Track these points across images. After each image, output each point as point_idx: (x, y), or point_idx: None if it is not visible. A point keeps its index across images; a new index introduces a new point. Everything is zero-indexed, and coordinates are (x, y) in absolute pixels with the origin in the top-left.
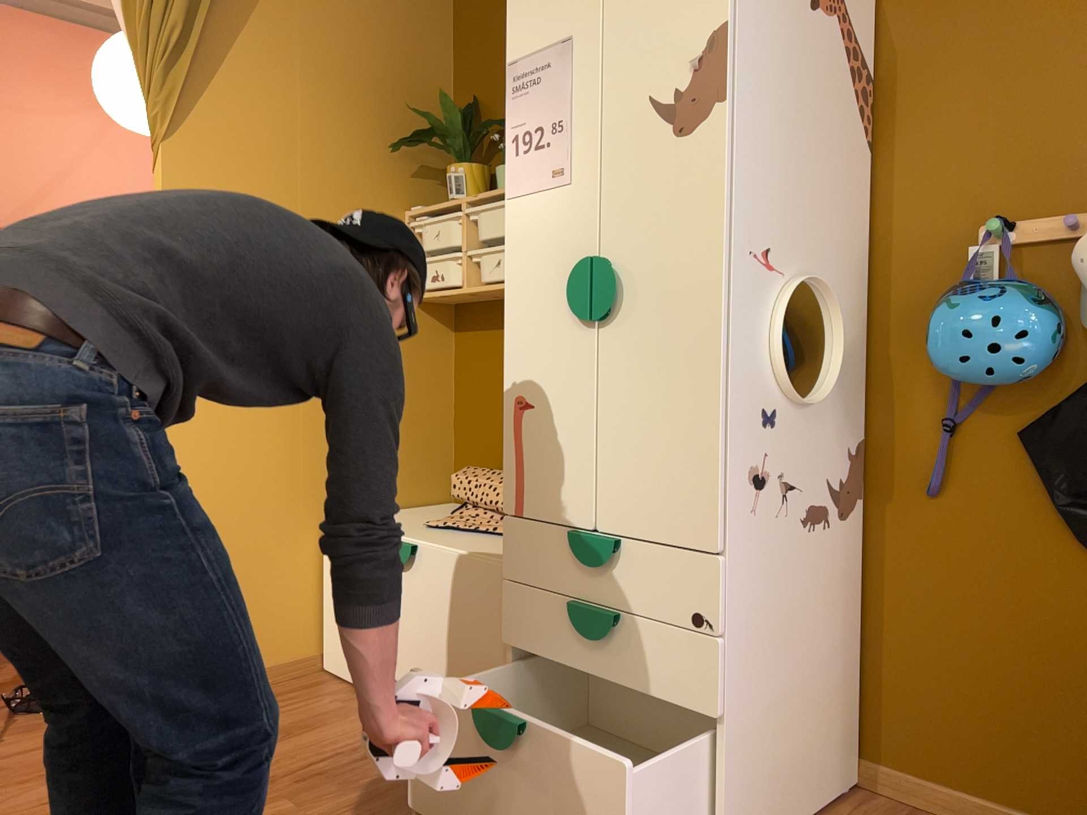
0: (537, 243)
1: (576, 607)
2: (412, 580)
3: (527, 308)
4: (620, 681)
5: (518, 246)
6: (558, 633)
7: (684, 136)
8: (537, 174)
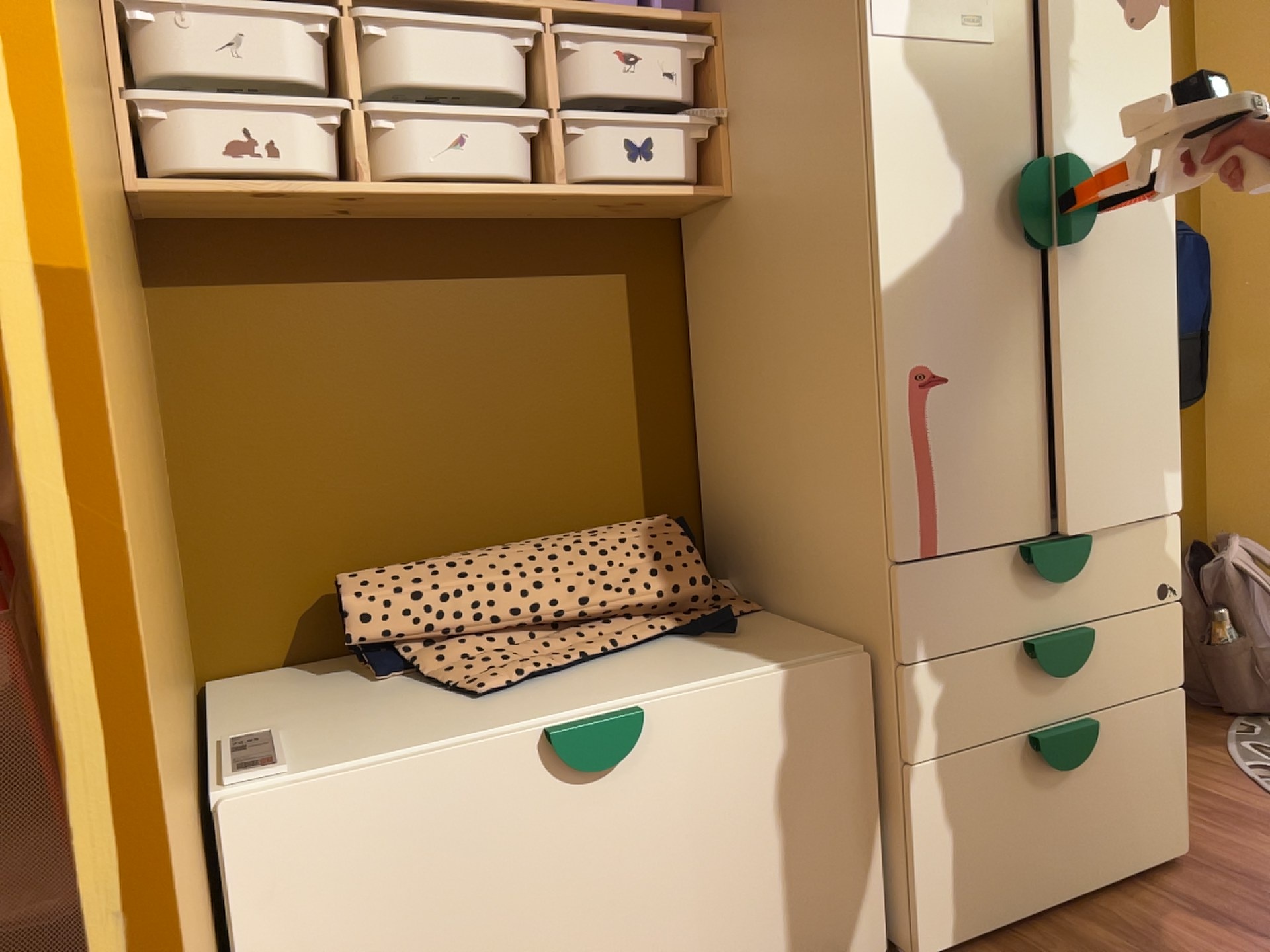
0: (939, 123)
1: (1050, 641)
2: (630, 785)
3: (926, 227)
4: (1090, 705)
5: (901, 122)
6: (1004, 696)
7: (1130, 31)
8: (934, 12)
